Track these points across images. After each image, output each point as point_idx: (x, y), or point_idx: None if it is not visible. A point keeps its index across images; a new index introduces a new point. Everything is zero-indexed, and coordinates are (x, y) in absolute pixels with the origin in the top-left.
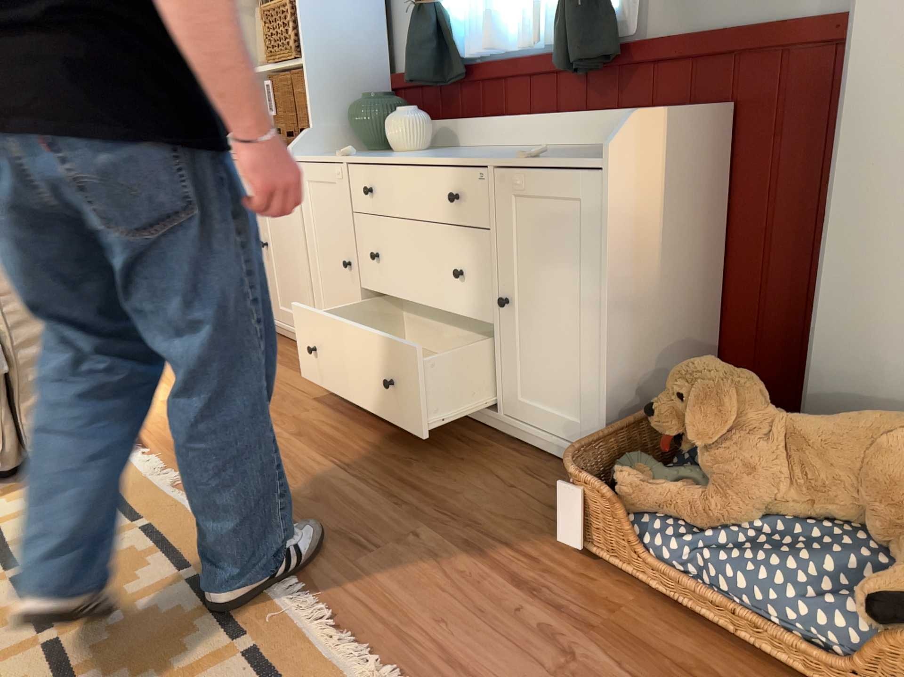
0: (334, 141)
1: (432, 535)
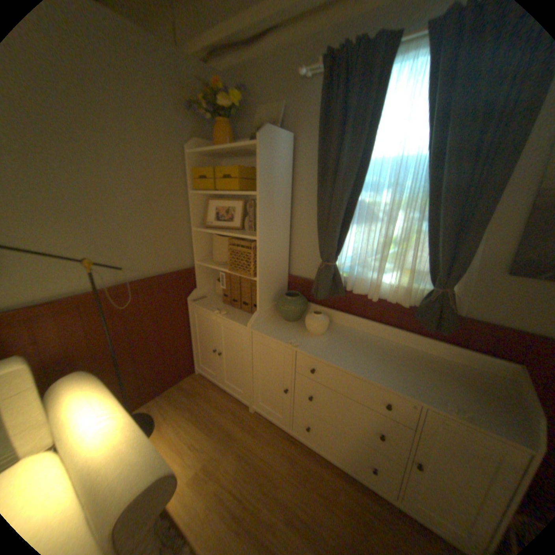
0: (268, 314)
1: None
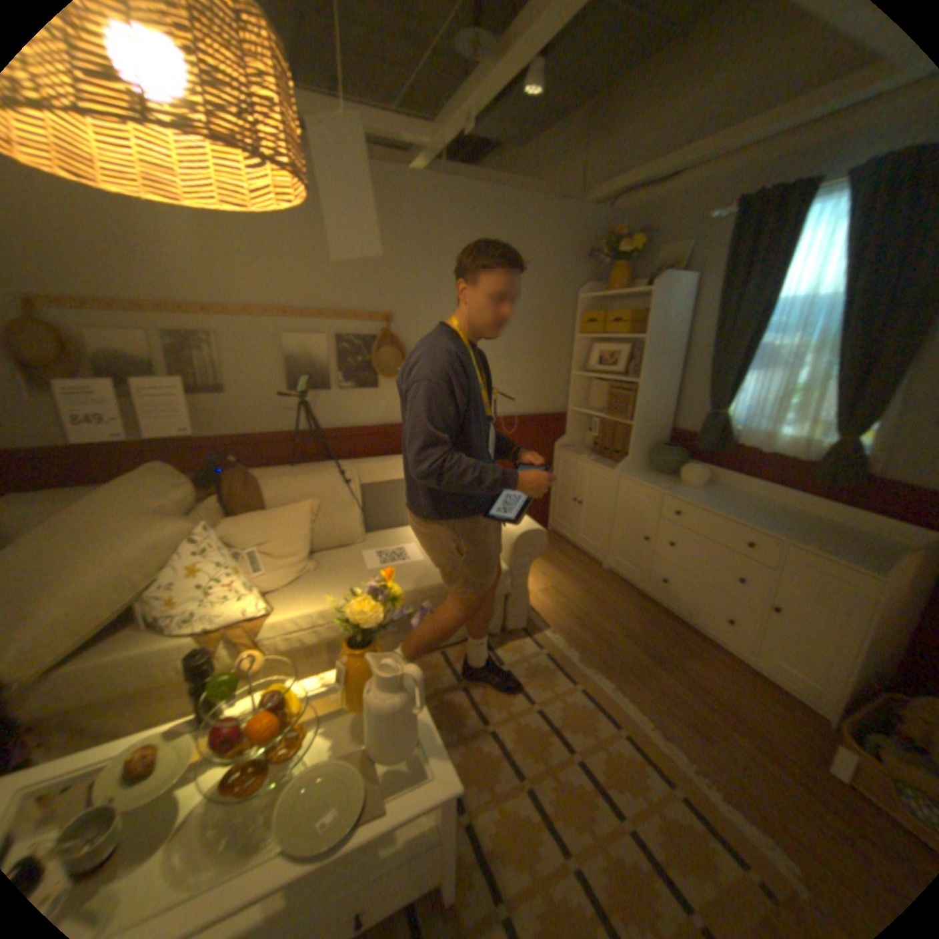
0: (639, 464)
1: (742, 741)
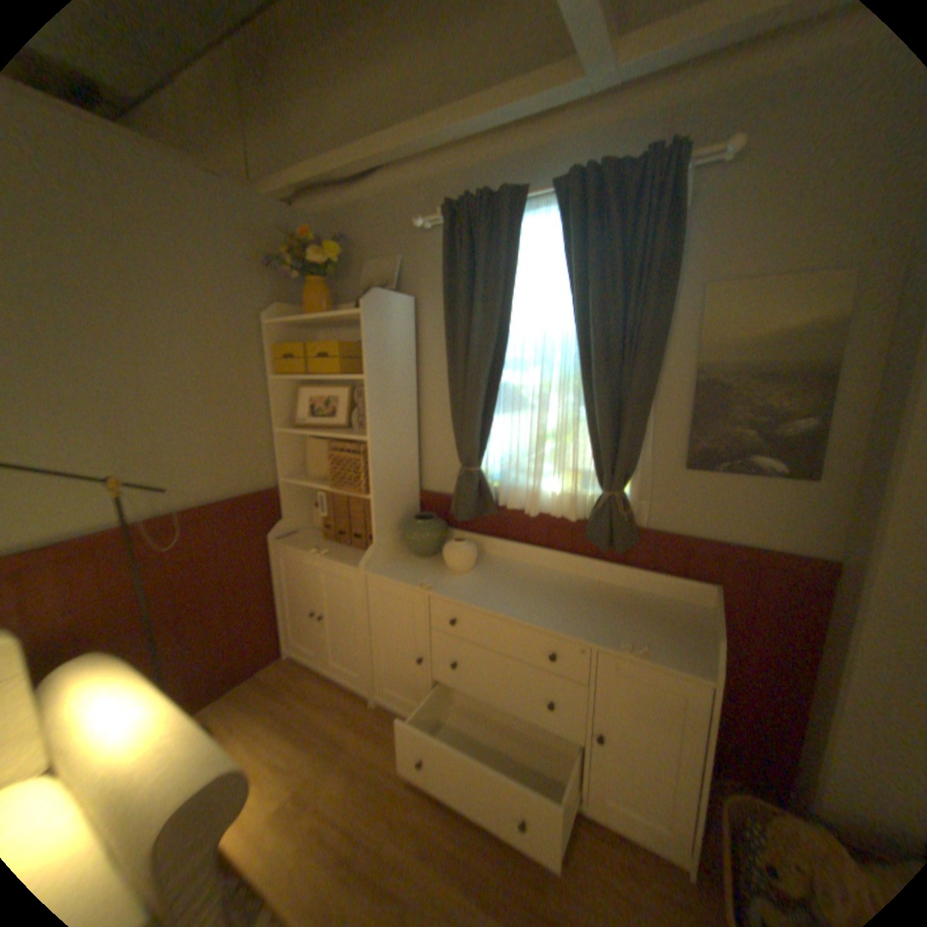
0: (390, 549)
1: None
